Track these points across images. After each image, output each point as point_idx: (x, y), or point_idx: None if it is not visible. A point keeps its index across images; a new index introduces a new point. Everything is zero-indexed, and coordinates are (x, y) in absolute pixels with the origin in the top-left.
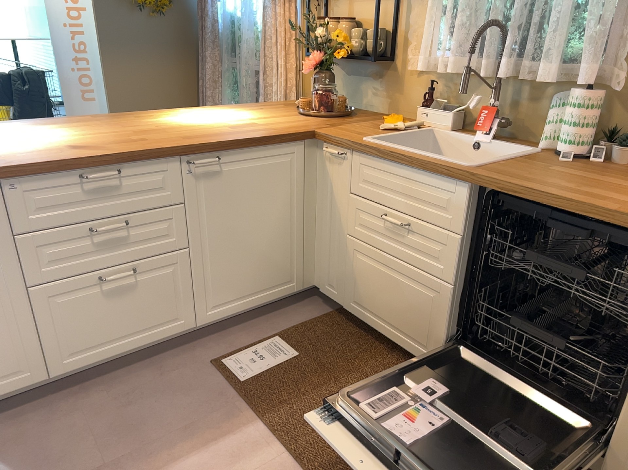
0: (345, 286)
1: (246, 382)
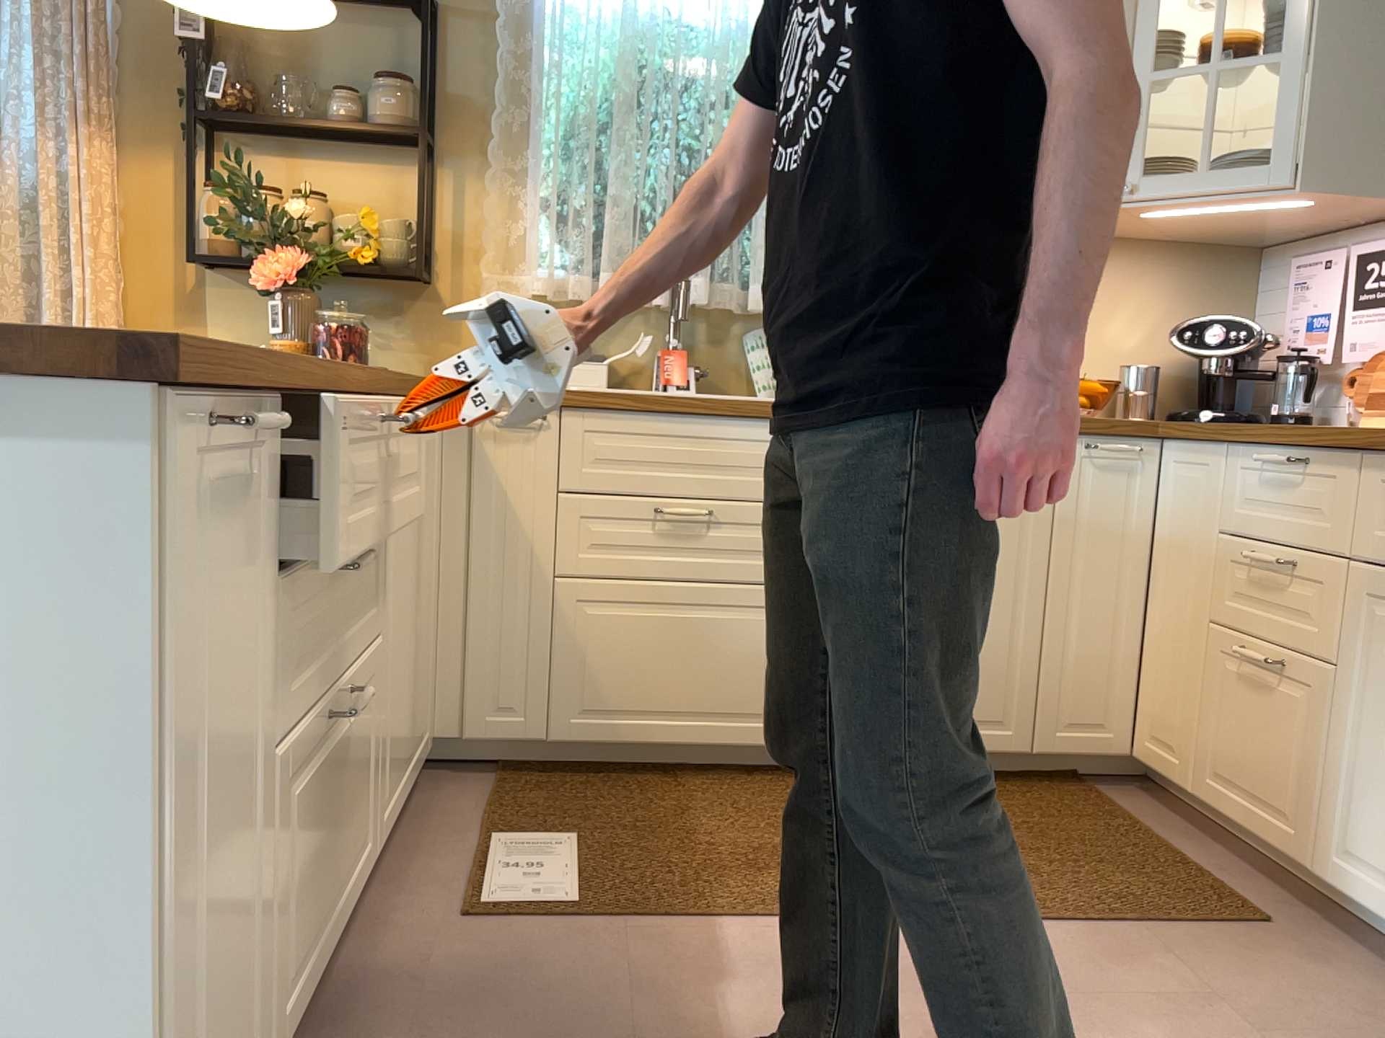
0: (553, 690)
1: (584, 902)
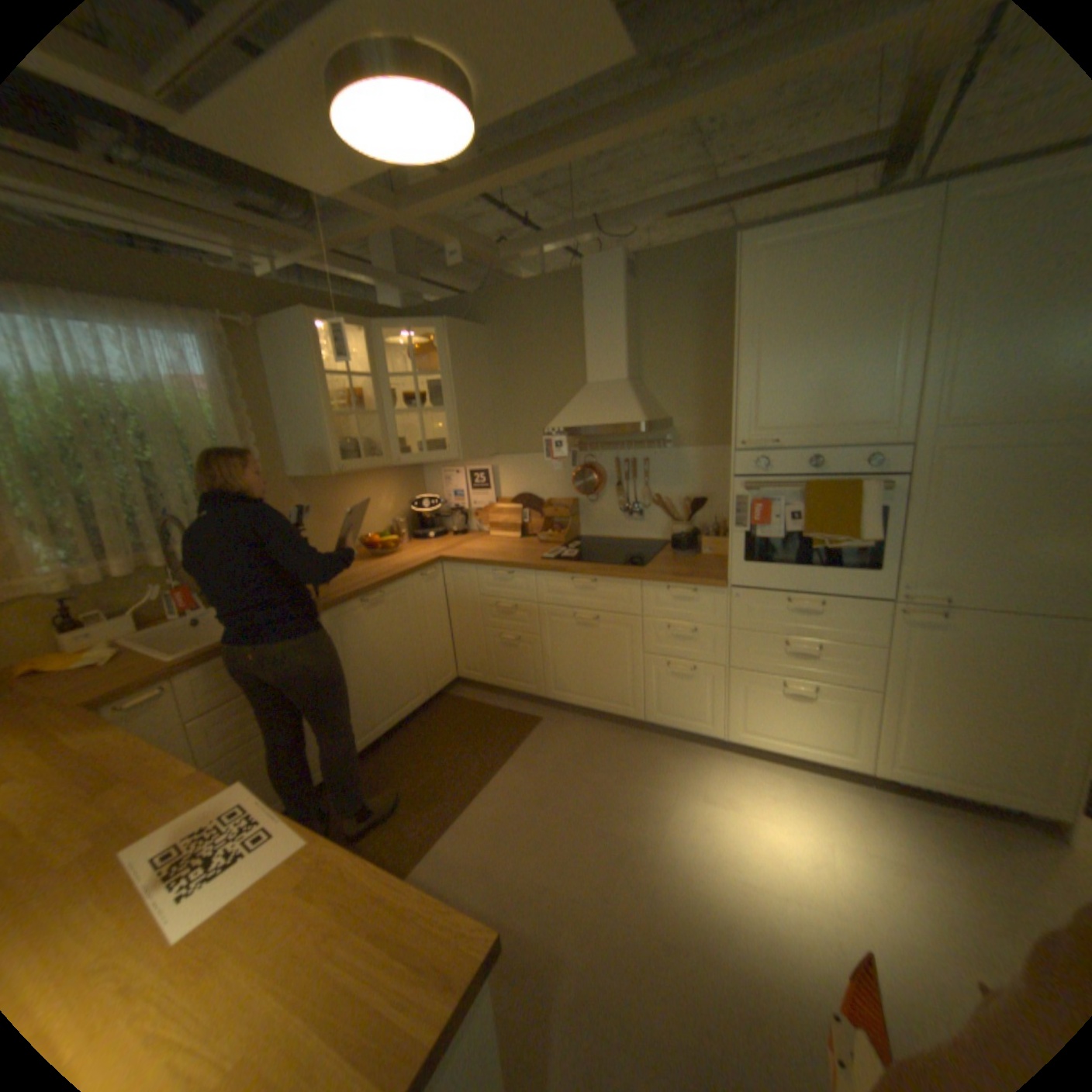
0: None
1: None
